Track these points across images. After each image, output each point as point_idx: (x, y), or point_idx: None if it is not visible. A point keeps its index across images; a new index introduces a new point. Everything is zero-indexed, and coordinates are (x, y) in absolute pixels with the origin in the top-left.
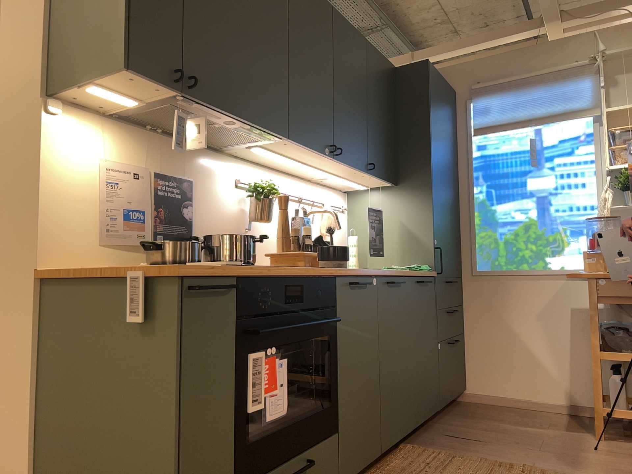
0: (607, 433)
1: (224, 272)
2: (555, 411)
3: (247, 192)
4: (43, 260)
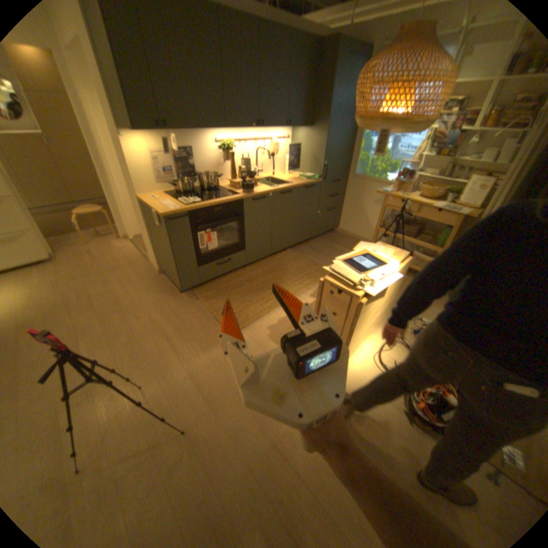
0: None
1: (180, 211)
2: None
3: (218, 148)
4: (136, 193)
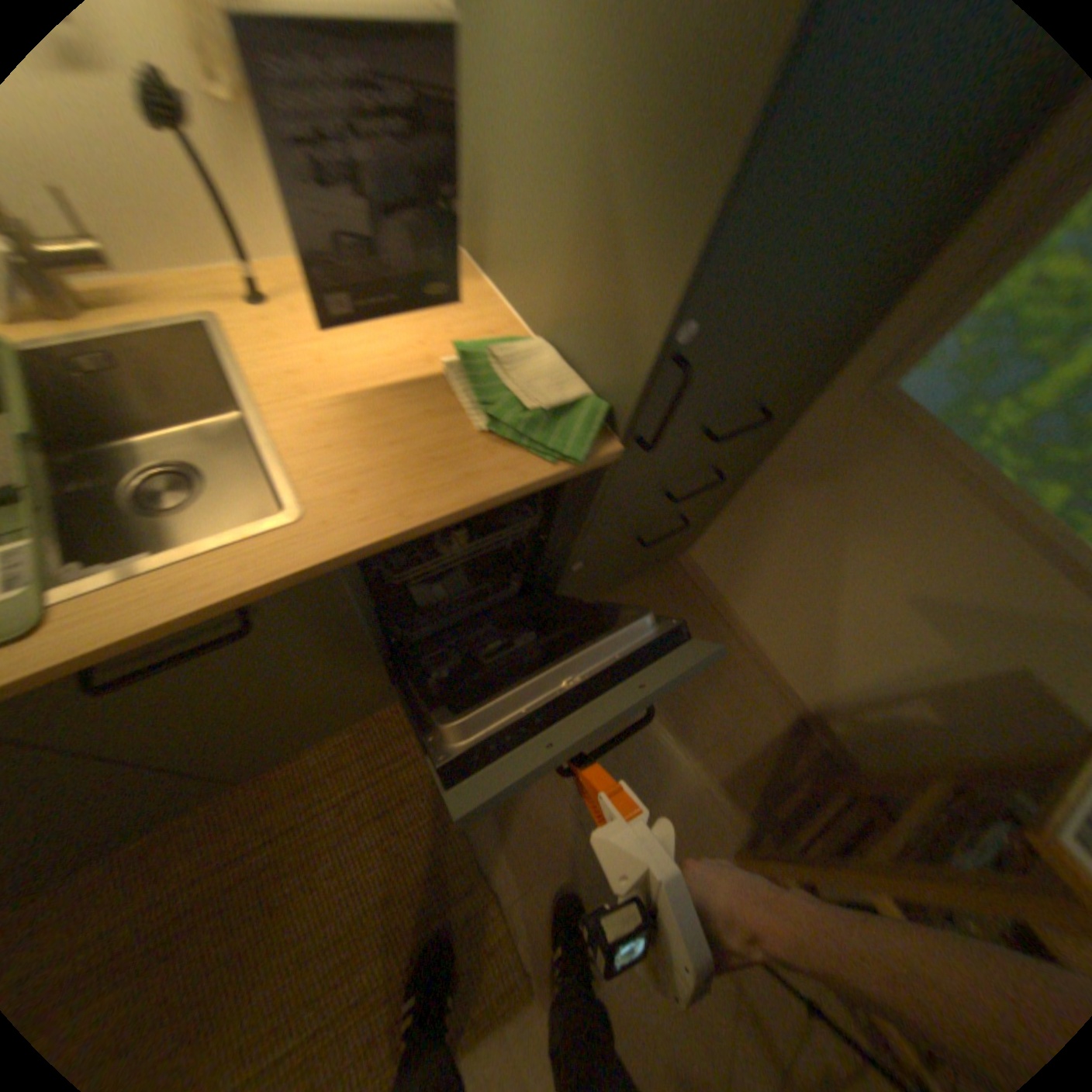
0: (784, 844)
1: None
2: (786, 697)
3: None
4: None
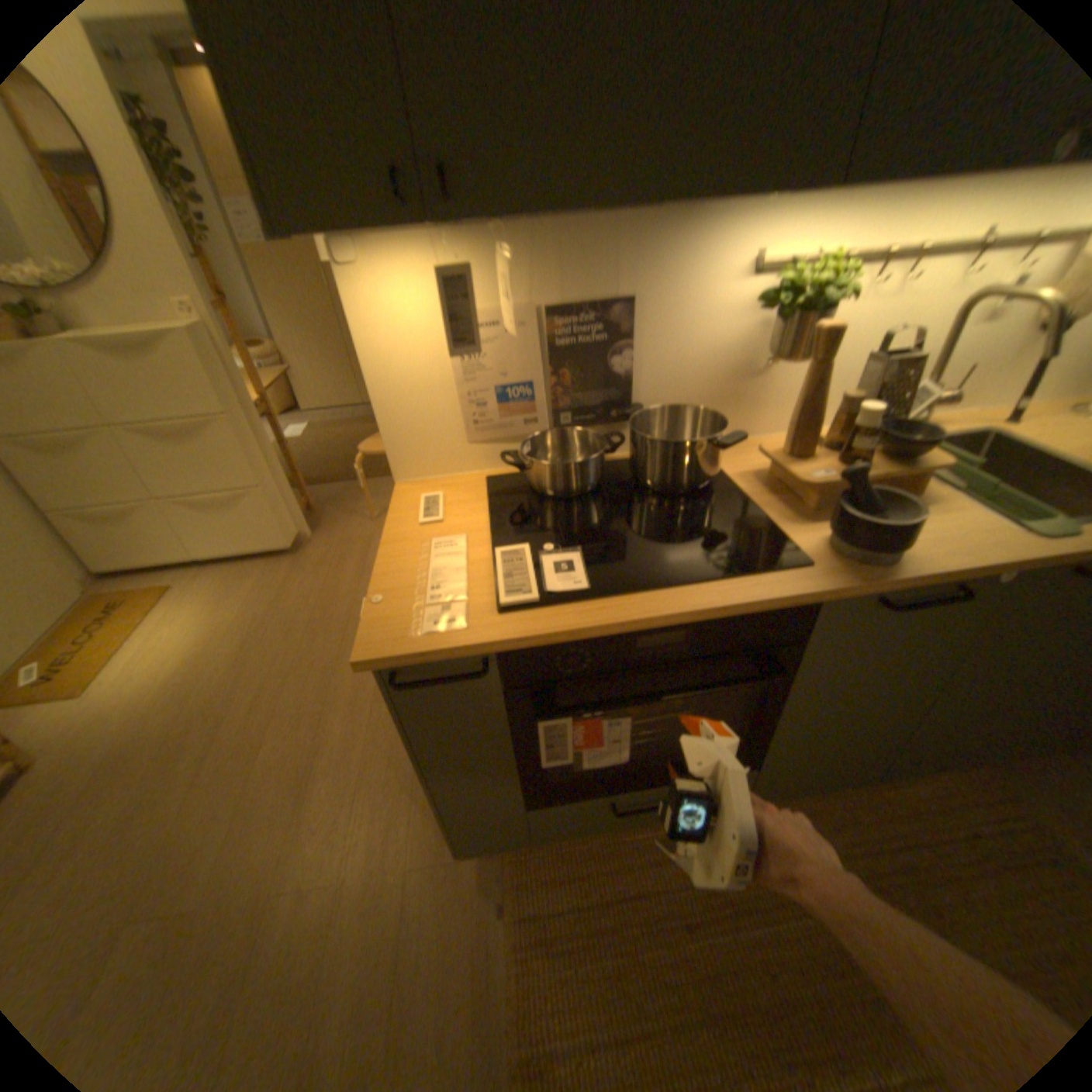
0: None
1: (459, 652)
2: None
3: (766, 297)
4: (397, 472)
